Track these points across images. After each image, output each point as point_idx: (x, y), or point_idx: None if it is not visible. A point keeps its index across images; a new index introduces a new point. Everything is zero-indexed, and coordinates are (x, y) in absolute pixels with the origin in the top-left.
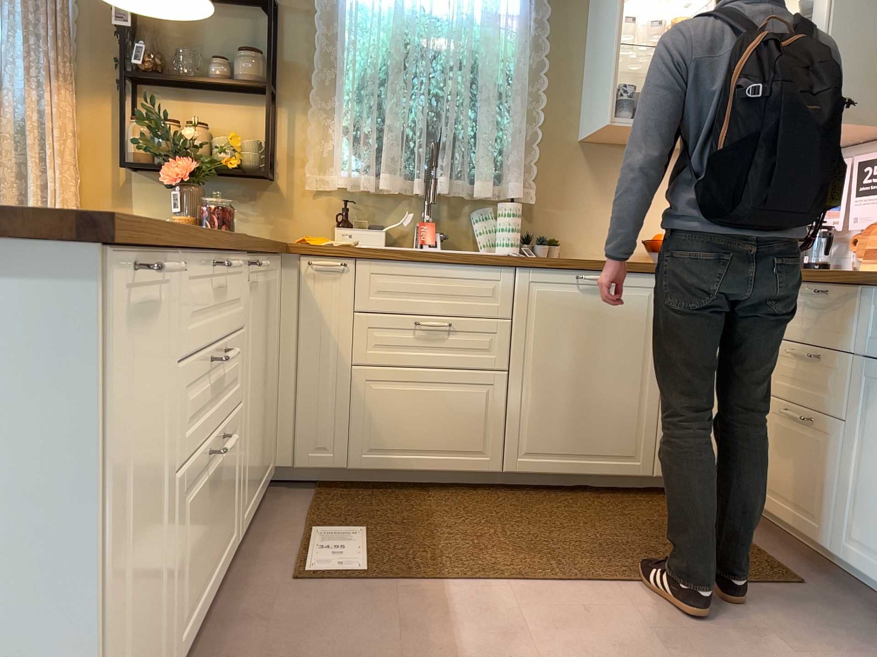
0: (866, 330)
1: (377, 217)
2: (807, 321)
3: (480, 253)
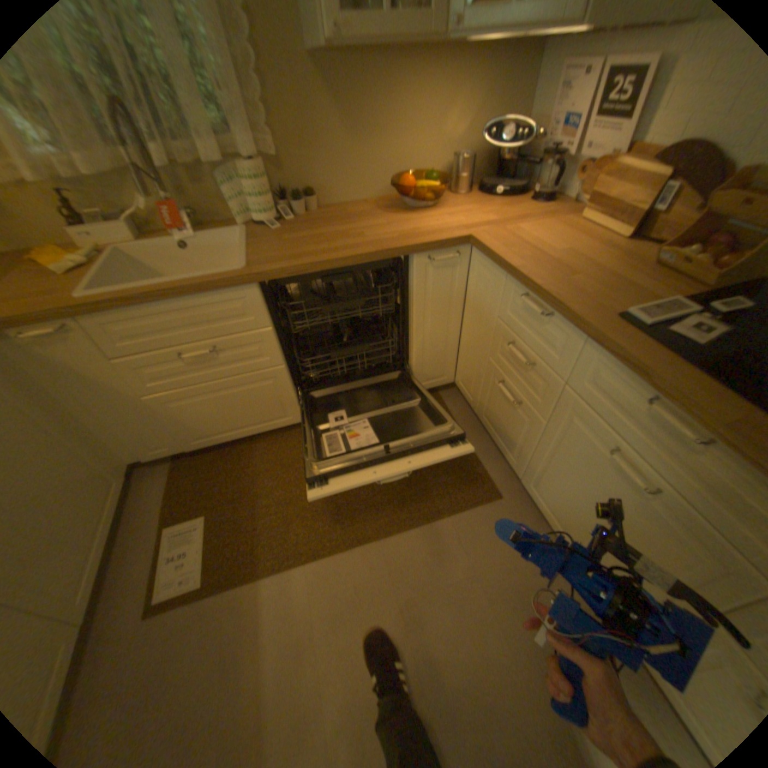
0: (583, 374)
1: (113, 201)
2: (529, 326)
3: (215, 274)
